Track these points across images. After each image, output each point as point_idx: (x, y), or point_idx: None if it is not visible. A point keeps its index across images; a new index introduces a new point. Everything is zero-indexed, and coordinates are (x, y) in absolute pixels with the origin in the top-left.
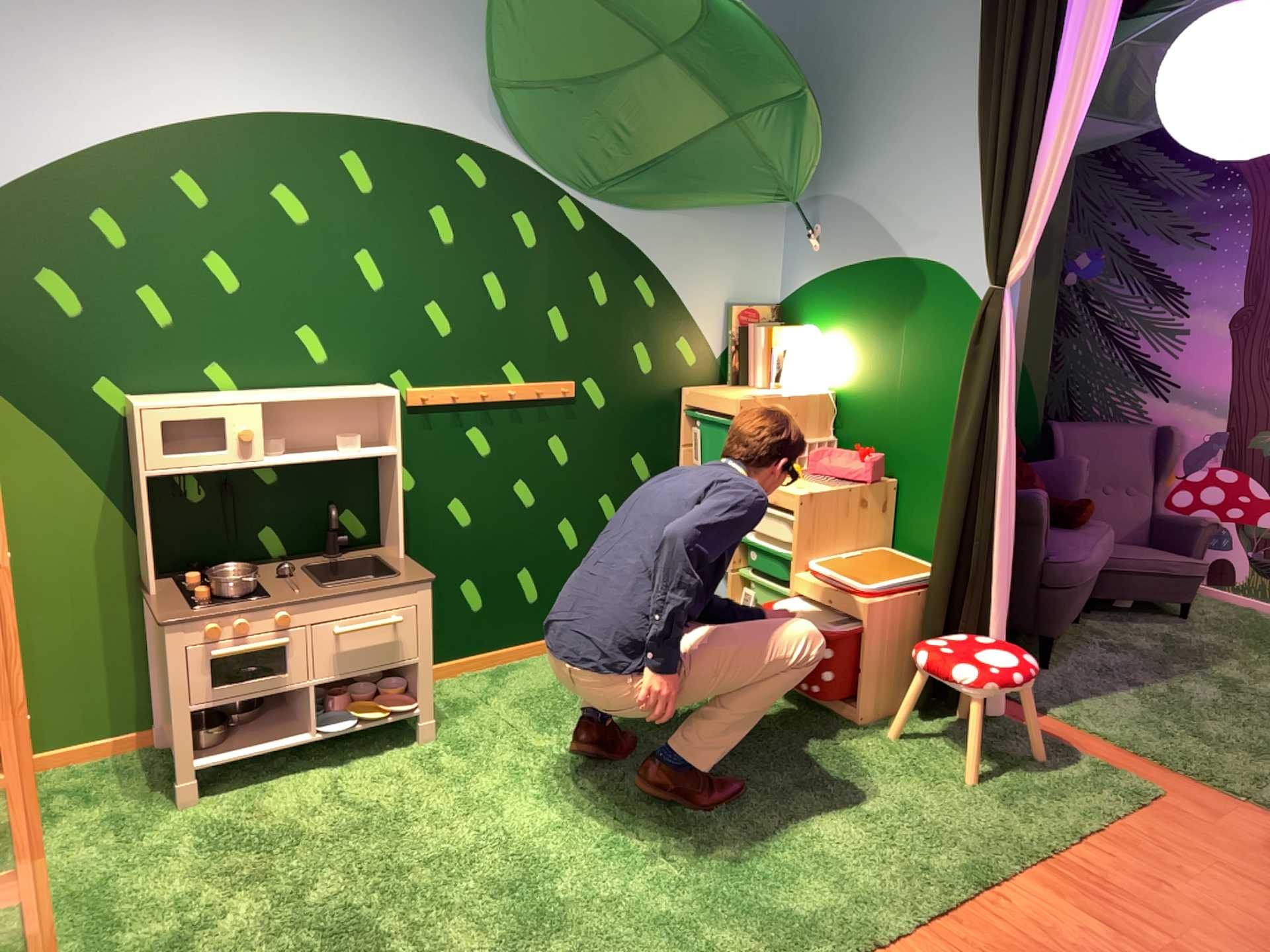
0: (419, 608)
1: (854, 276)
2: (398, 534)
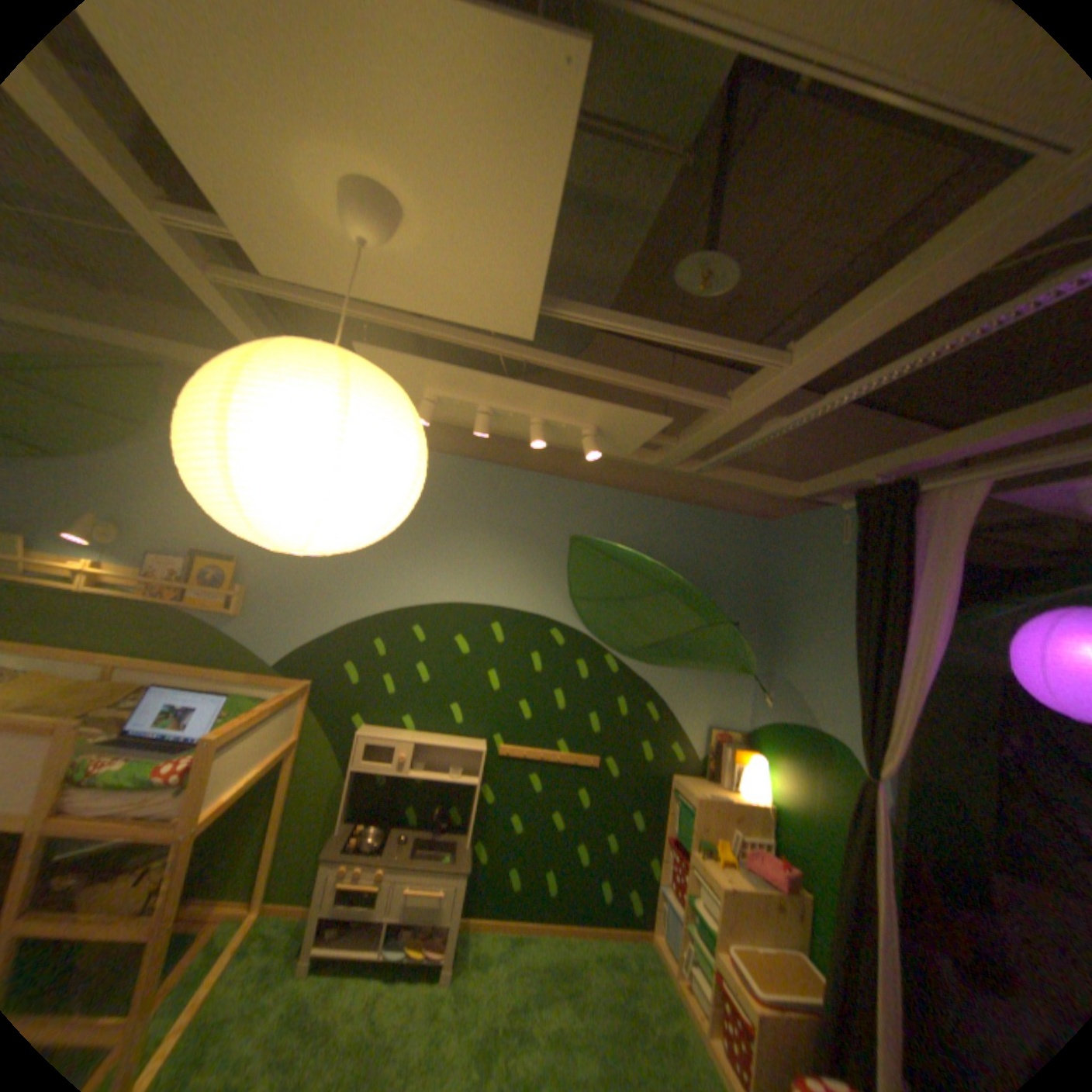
0: (457, 892)
1: (791, 733)
2: (469, 835)
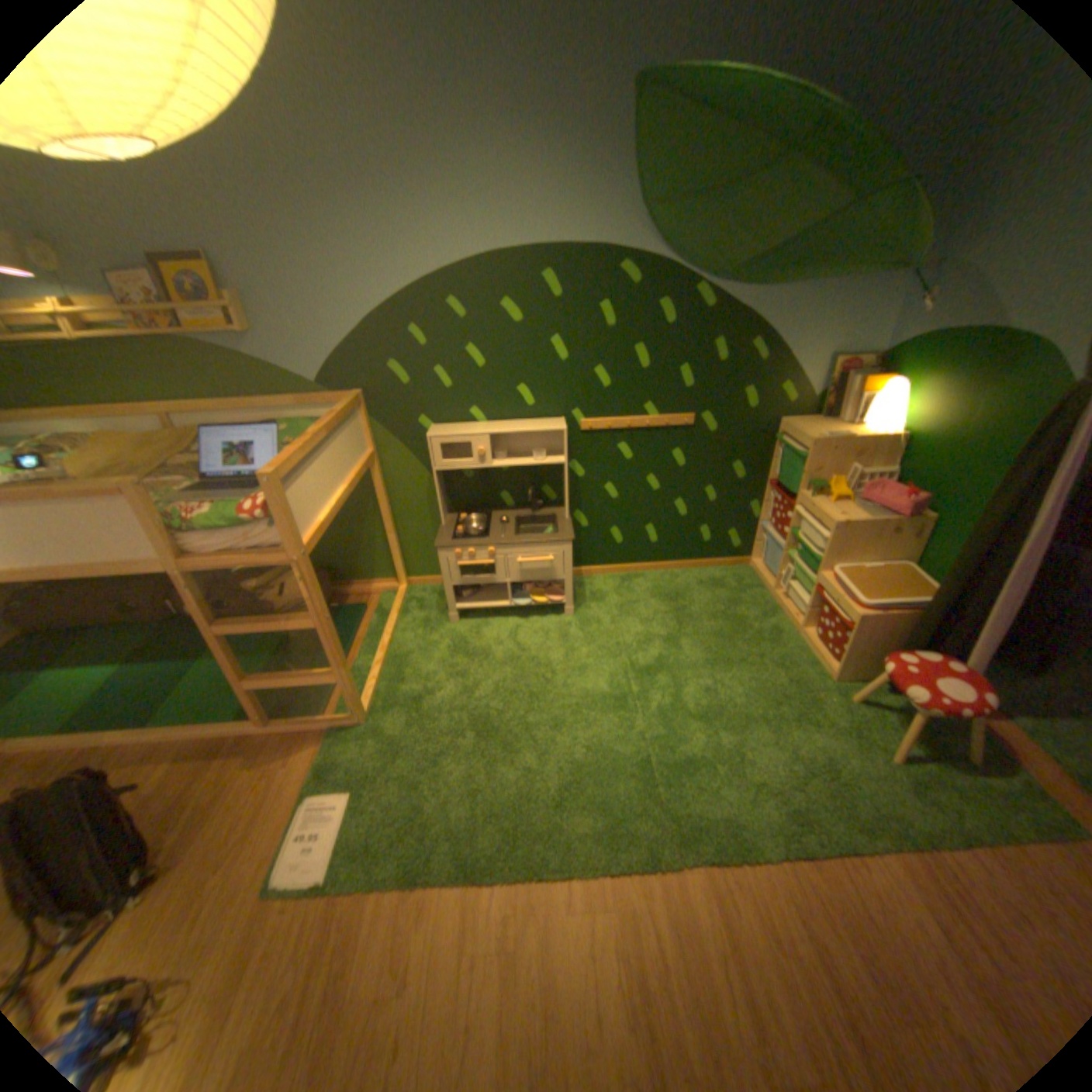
0: (563, 554)
1: (954, 339)
2: (565, 507)
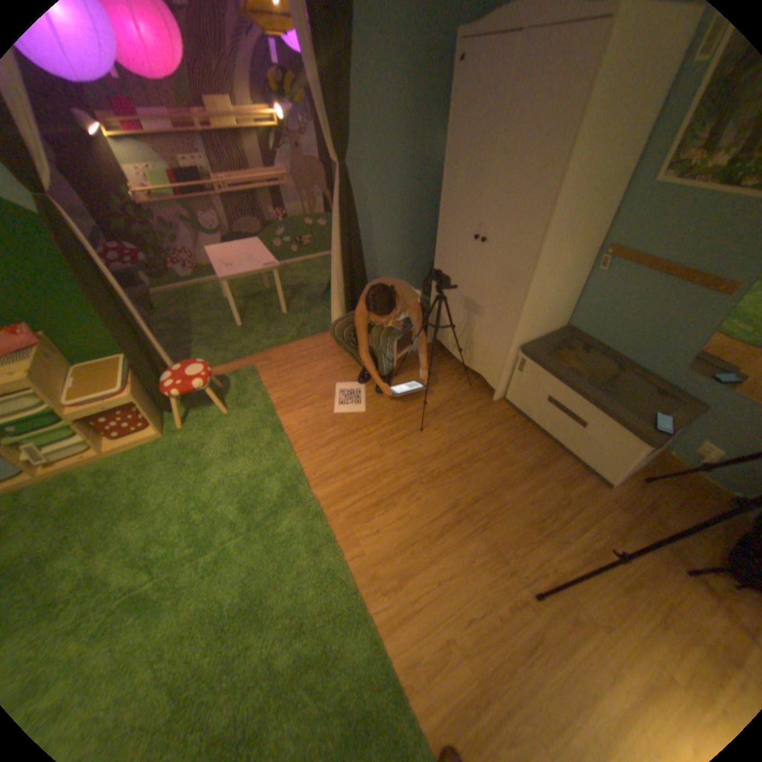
0: None
1: None
2: None
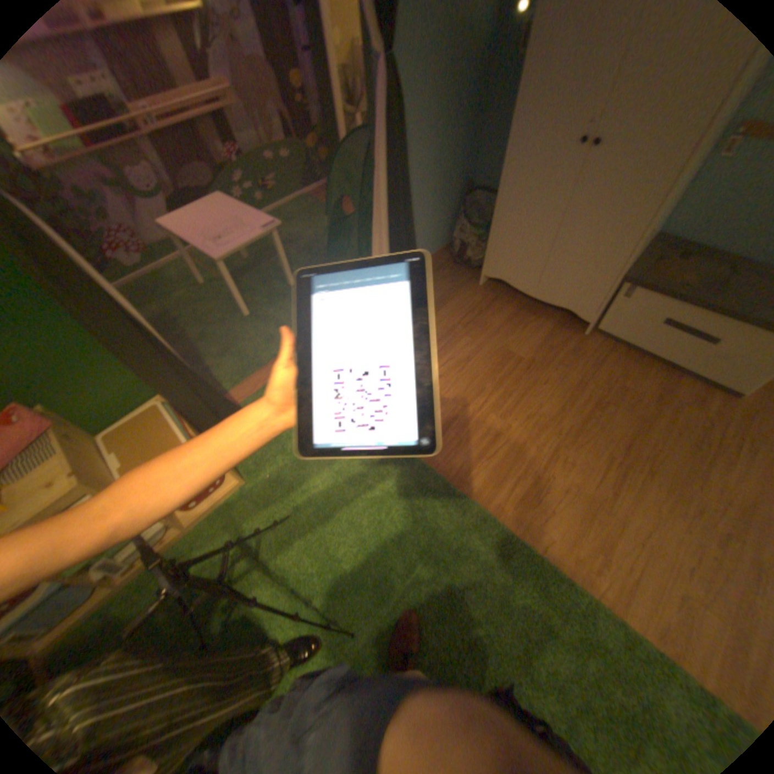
0: None
1: None
2: None
